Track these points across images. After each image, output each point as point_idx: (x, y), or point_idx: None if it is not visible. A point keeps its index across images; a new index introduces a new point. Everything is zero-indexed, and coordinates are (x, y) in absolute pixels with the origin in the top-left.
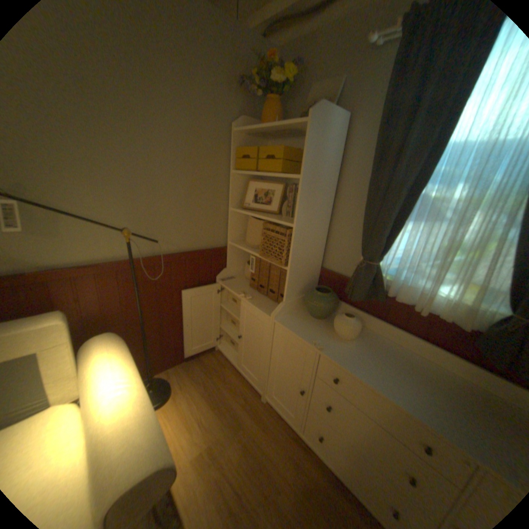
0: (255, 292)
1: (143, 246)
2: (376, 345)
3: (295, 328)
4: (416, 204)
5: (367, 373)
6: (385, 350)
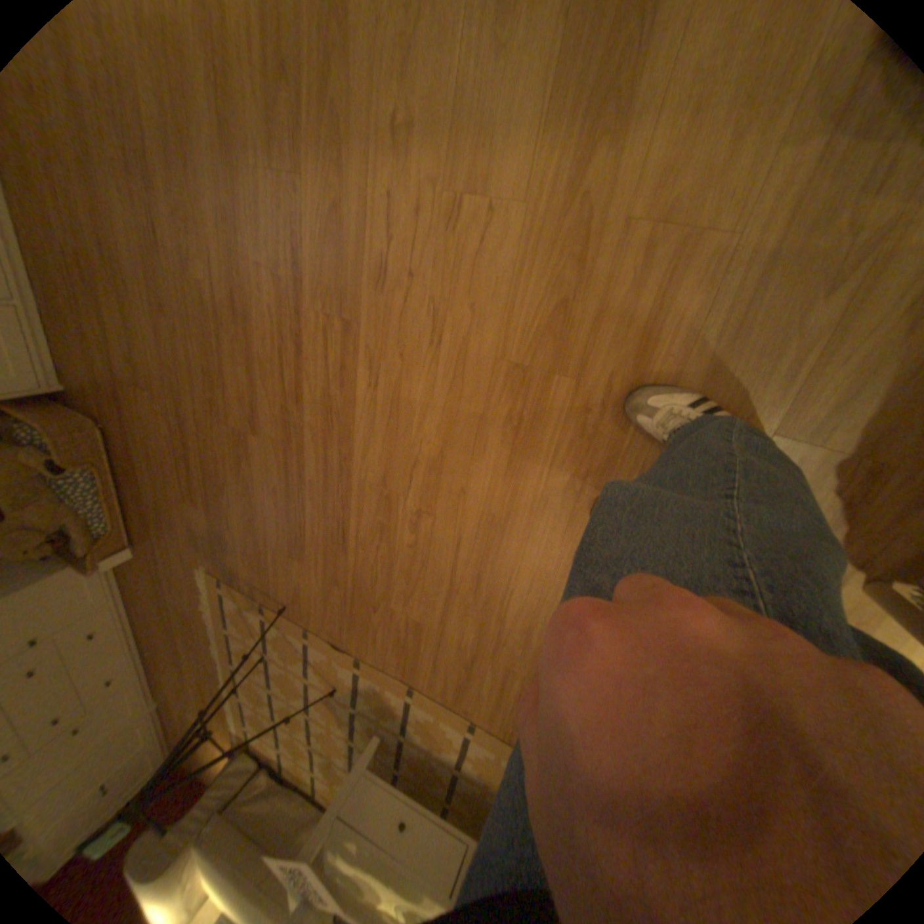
0: None
1: None
2: None
3: None
4: None
5: None
6: None
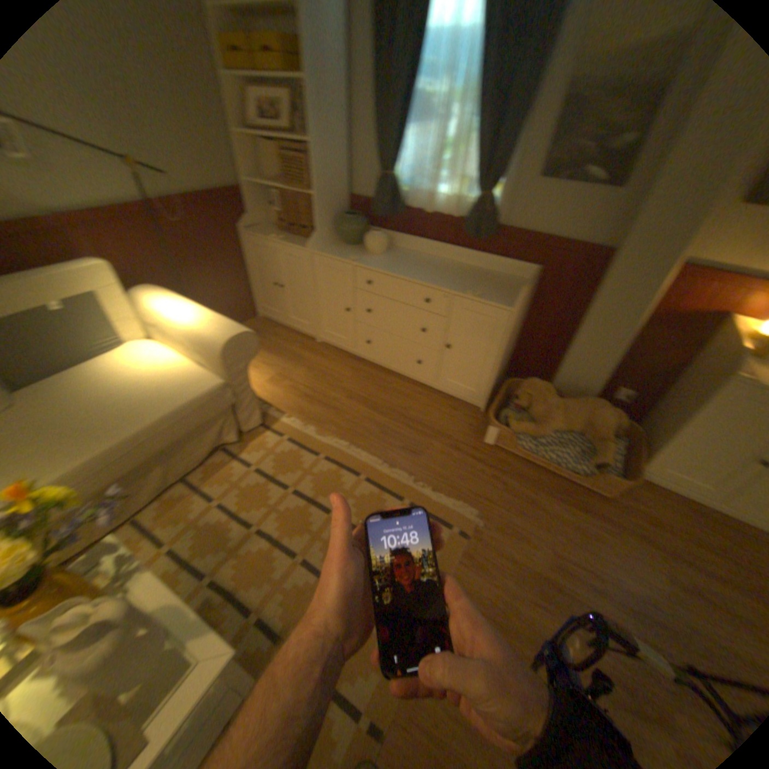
0: (288, 235)
1: (147, 185)
2: (403, 255)
3: (332, 253)
4: (416, 103)
5: (391, 269)
6: (409, 257)
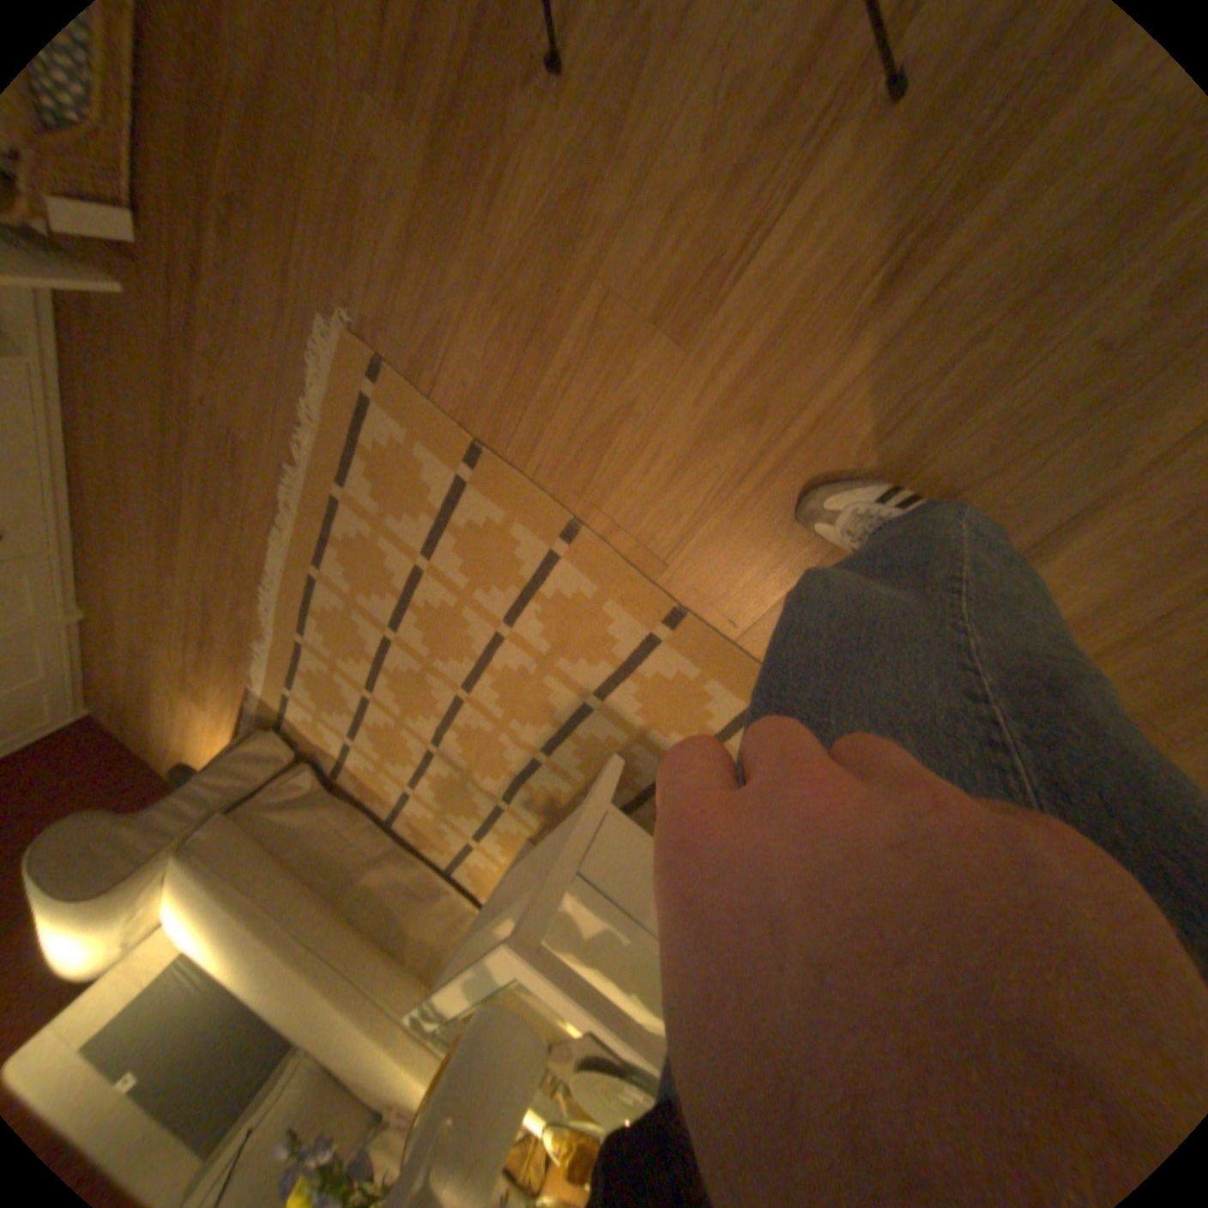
0: None
1: None
2: None
3: None
4: None
5: None
6: None
